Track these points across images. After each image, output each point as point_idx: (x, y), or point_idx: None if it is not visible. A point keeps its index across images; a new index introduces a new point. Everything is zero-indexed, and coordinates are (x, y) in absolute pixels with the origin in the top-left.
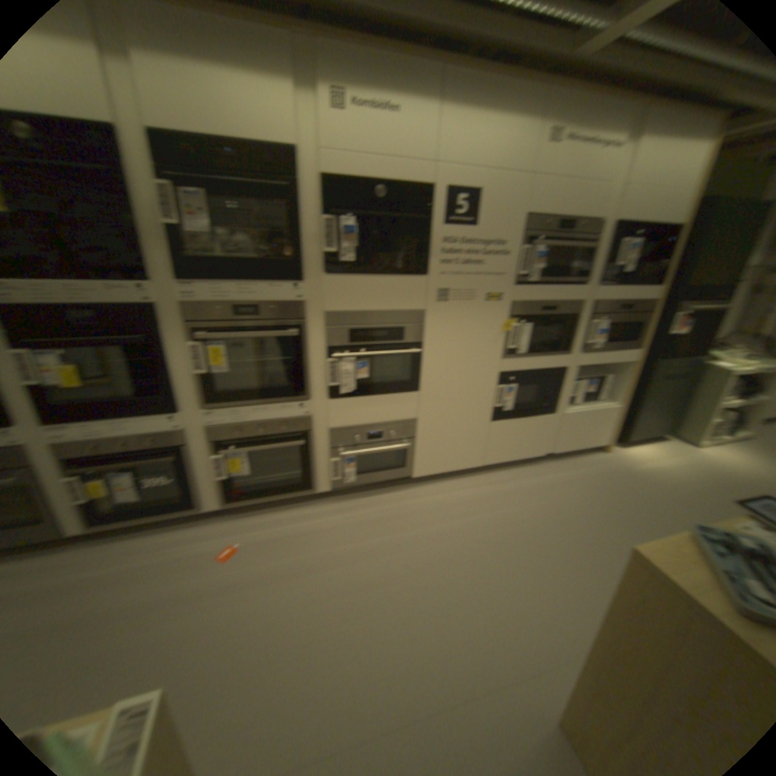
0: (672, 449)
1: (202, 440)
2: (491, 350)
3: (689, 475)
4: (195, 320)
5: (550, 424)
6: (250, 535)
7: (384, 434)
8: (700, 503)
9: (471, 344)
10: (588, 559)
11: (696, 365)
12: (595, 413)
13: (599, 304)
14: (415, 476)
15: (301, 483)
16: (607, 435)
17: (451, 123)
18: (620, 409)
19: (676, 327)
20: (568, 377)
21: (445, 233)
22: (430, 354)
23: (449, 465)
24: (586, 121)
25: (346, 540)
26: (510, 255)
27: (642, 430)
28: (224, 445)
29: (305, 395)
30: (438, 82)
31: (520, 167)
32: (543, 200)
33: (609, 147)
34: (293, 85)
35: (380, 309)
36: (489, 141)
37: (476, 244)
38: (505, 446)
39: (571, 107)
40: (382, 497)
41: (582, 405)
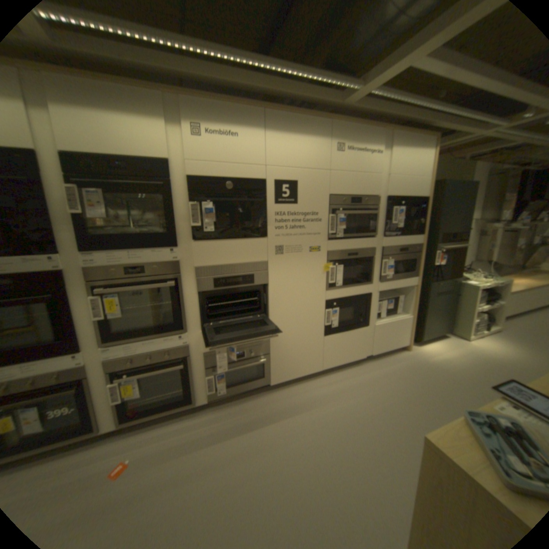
0: (450, 344)
1: (95, 374)
2: (315, 286)
3: (465, 362)
4: (90, 281)
5: (364, 334)
6: (136, 453)
7: (244, 354)
8: (475, 383)
9: (301, 282)
10: (404, 439)
11: (454, 285)
12: (394, 323)
13: (384, 249)
14: (270, 384)
15: (180, 401)
16: (405, 339)
17: (271, 143)
18: (411, 319)
19: (436, 261)
20: (372, 300)
21: (274, 210)
22: (272, 292)
23: (296, 373)
24: (356, 140)
25: (217, 447)
26: (320, 222)
27: (428, 332)
28: (114, 376)
29: (180, 330)
30: (259, 120)
31: (319, 168)
32: (337, 187)
33: (373, 154)
34: (162, 123)
35: (233, 263)
36: (297, 153)
37: (296, 216)
38: (335, 354)
39: (346, 132)
40: (246, 405)
41: (385, 318)
